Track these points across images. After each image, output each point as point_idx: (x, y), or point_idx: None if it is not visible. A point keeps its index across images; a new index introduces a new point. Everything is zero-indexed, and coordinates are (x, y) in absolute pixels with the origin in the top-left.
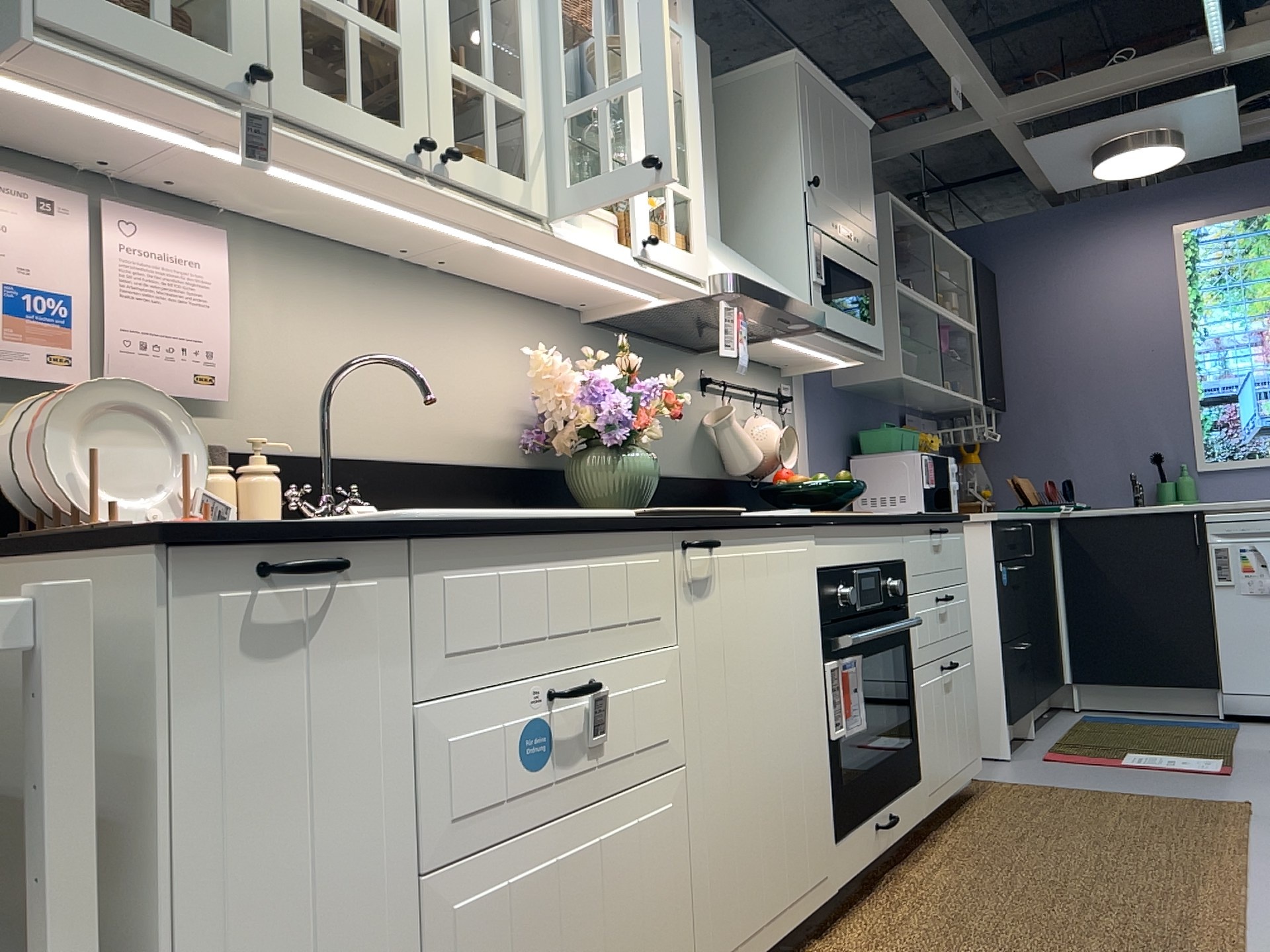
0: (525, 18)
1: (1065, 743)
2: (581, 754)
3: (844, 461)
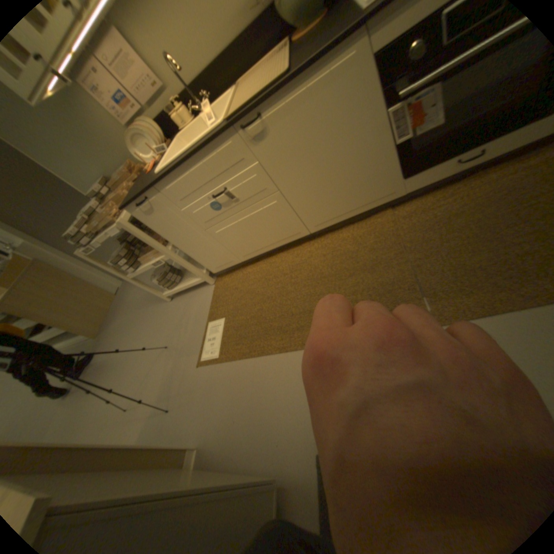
0: None
1: None
2: (233, 202)
3: None
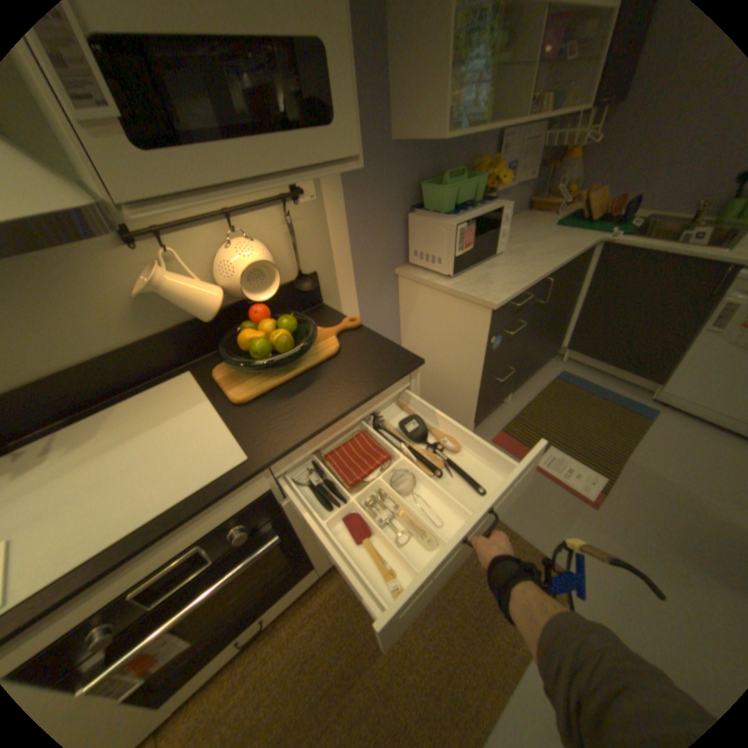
0: None
1: (519, 420)
2: None
3: (400, 216)
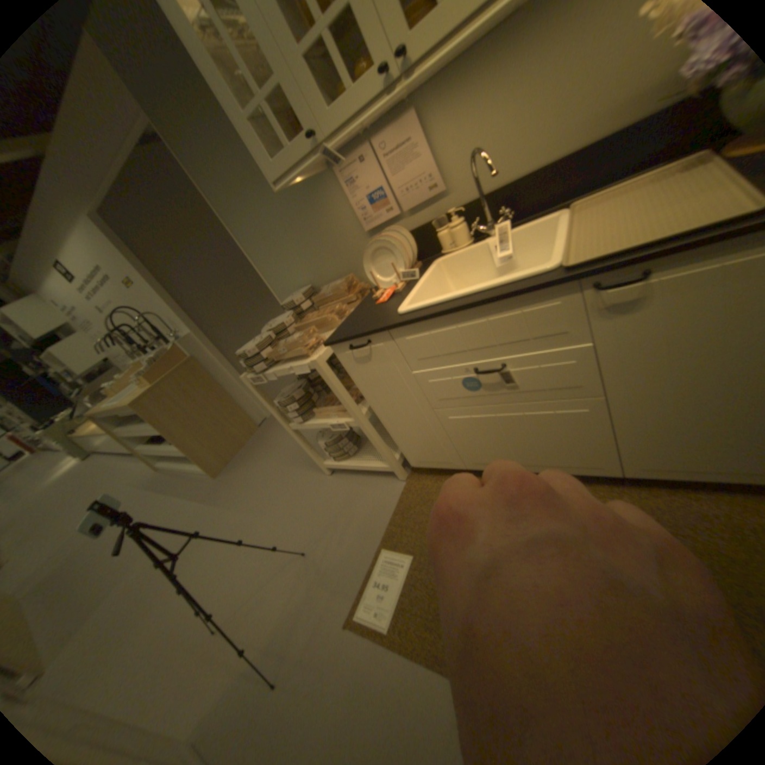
0: None
1: None
2: (504, 388)
3: None
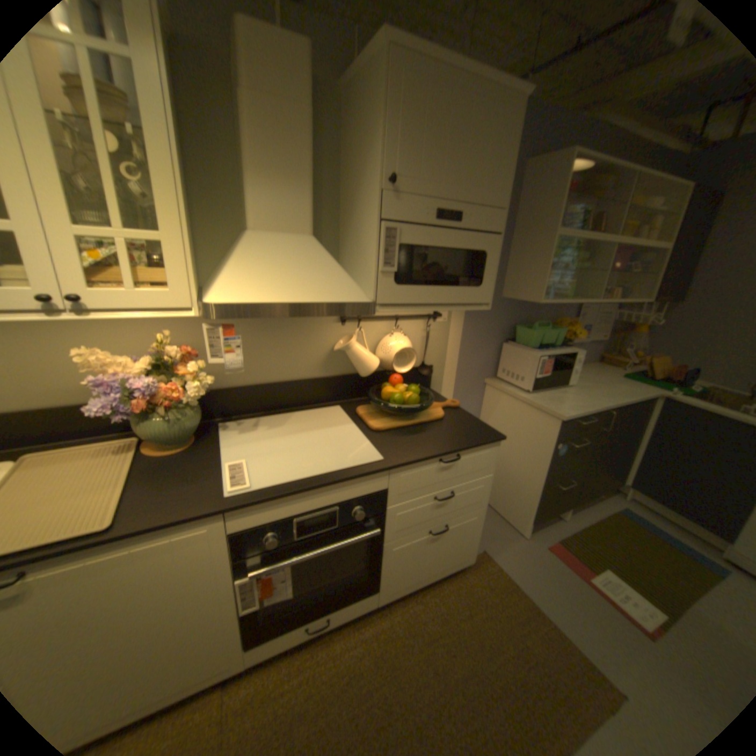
0: None
1: (577, 539)
2: None
3: (497, 343)
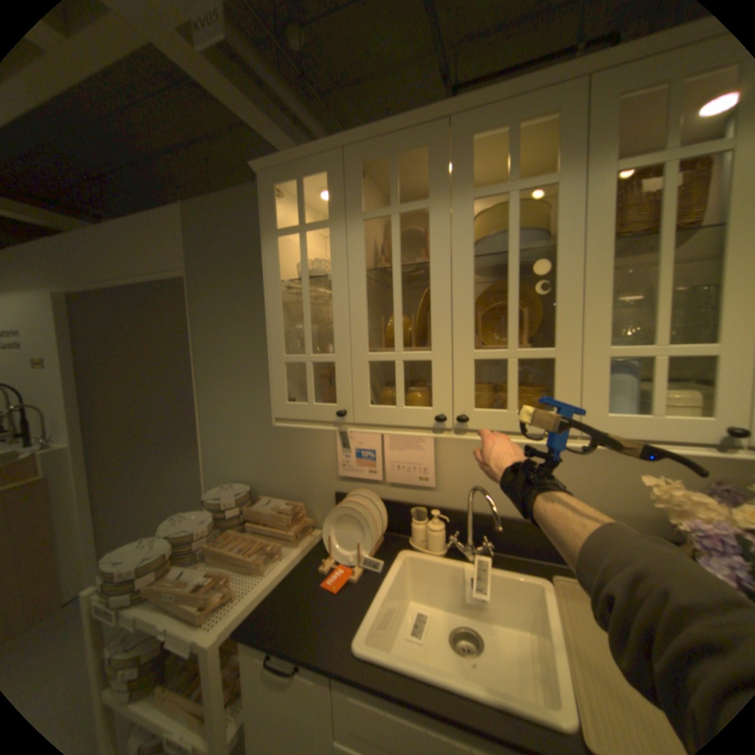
0: (561, 277)
1: None
2: None
3: None
